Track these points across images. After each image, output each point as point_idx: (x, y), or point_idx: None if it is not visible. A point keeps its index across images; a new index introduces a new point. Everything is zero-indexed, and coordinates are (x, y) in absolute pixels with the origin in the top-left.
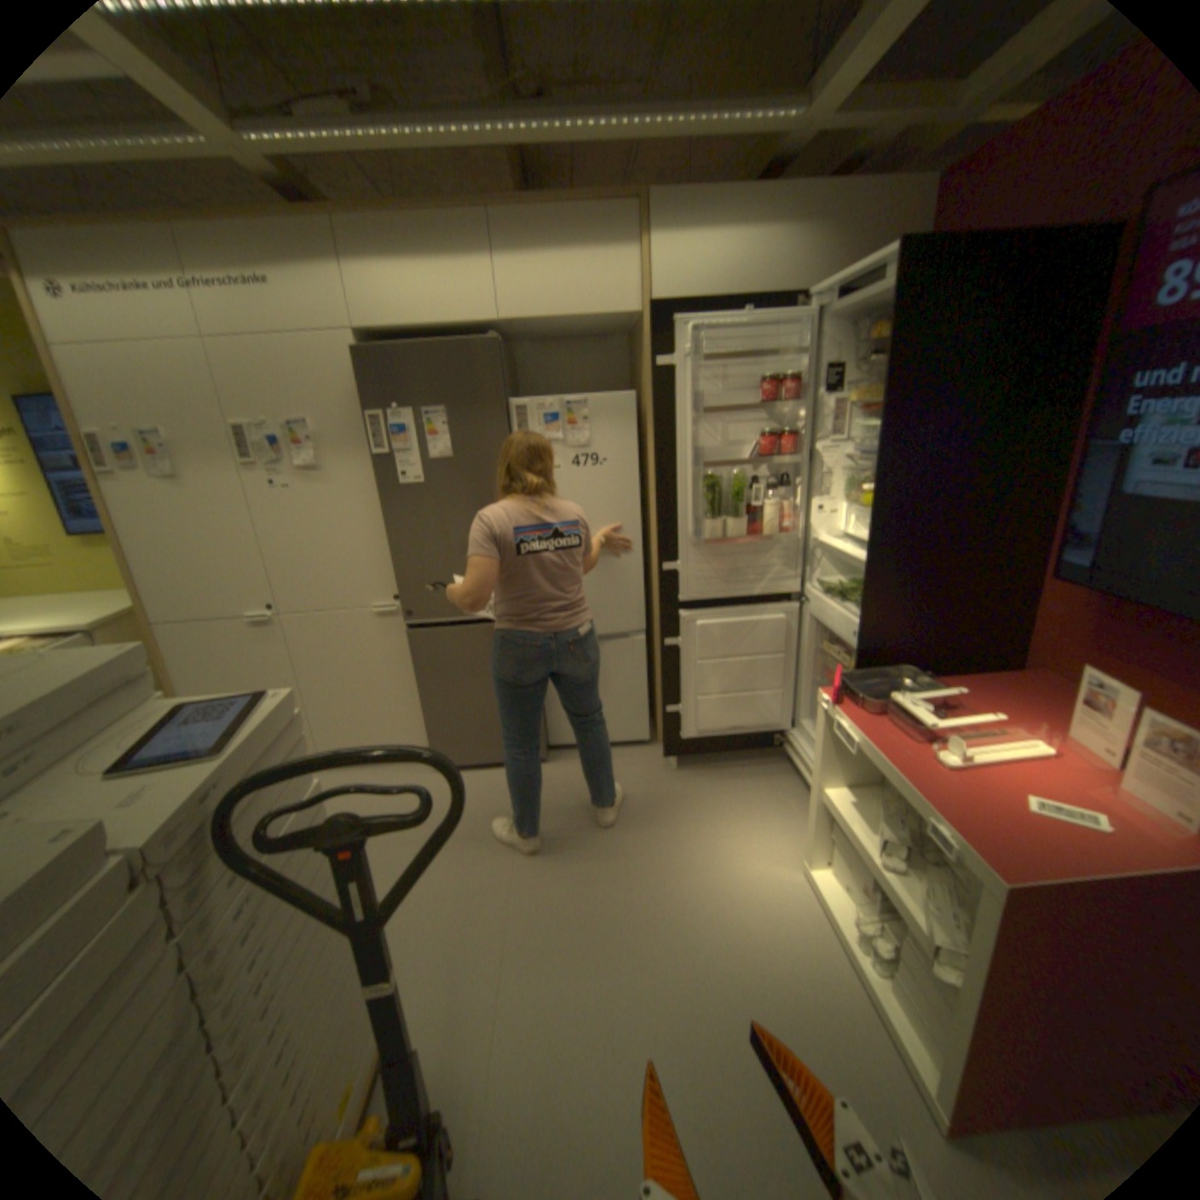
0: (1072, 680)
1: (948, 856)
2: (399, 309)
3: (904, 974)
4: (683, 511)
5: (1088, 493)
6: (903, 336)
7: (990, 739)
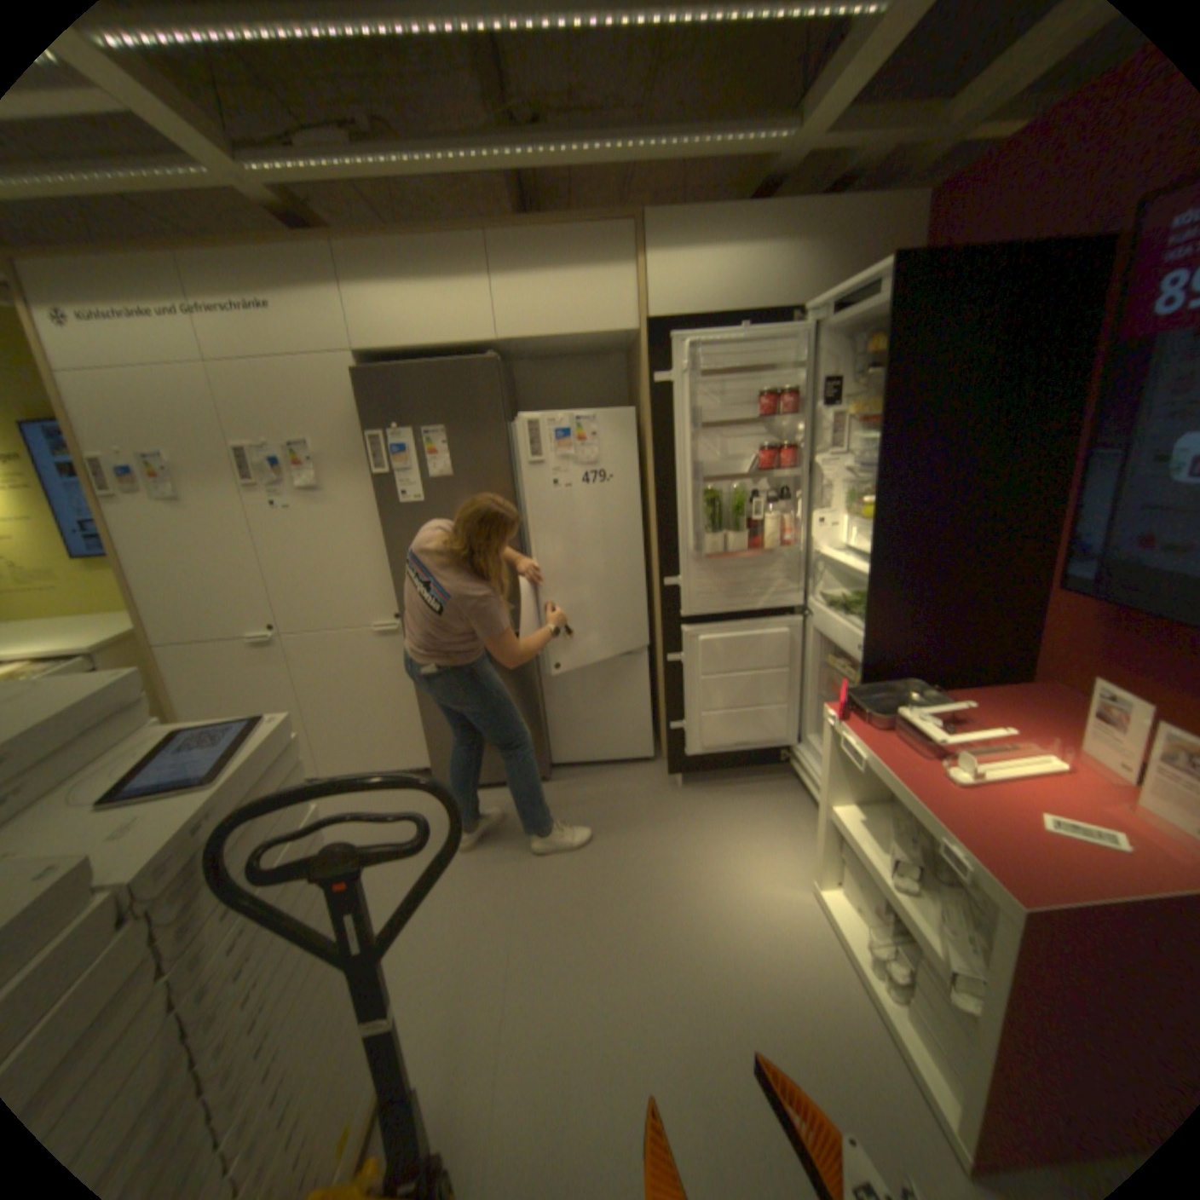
0: (1082, 692)
1: (962, 877)
2: (399, 331)
3: (920, 1001)
4: (683, 526)
5: (1093, 503)
6: (900, 349)
7: (1001, 755)
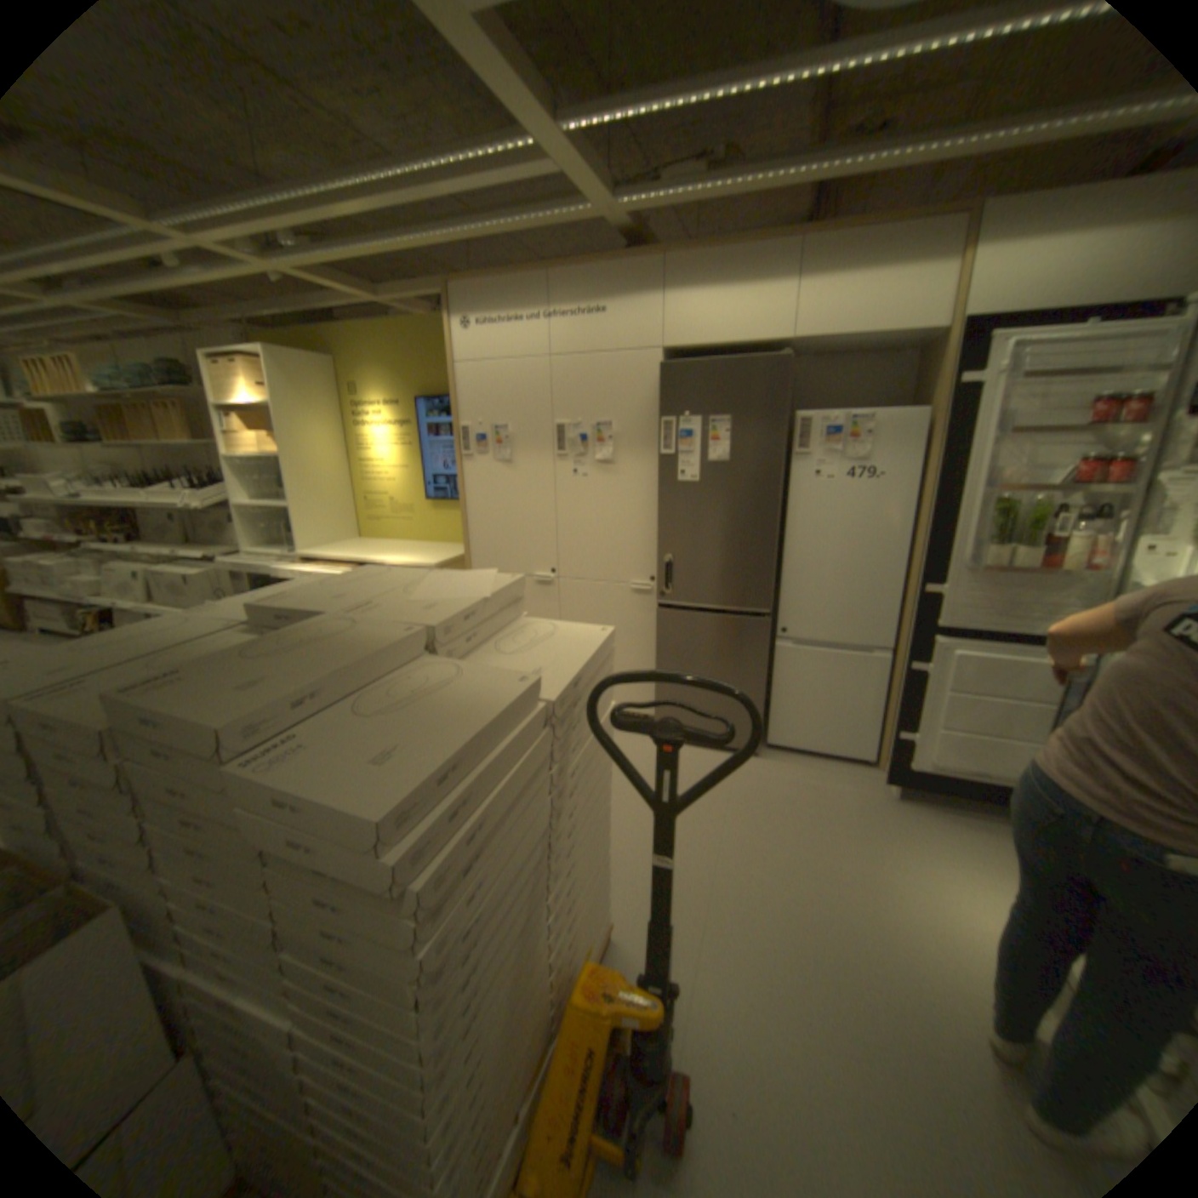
0: None
1: None
2: (705, 331)
3: None
4: (963, 534)
5: None
6: None
7: None
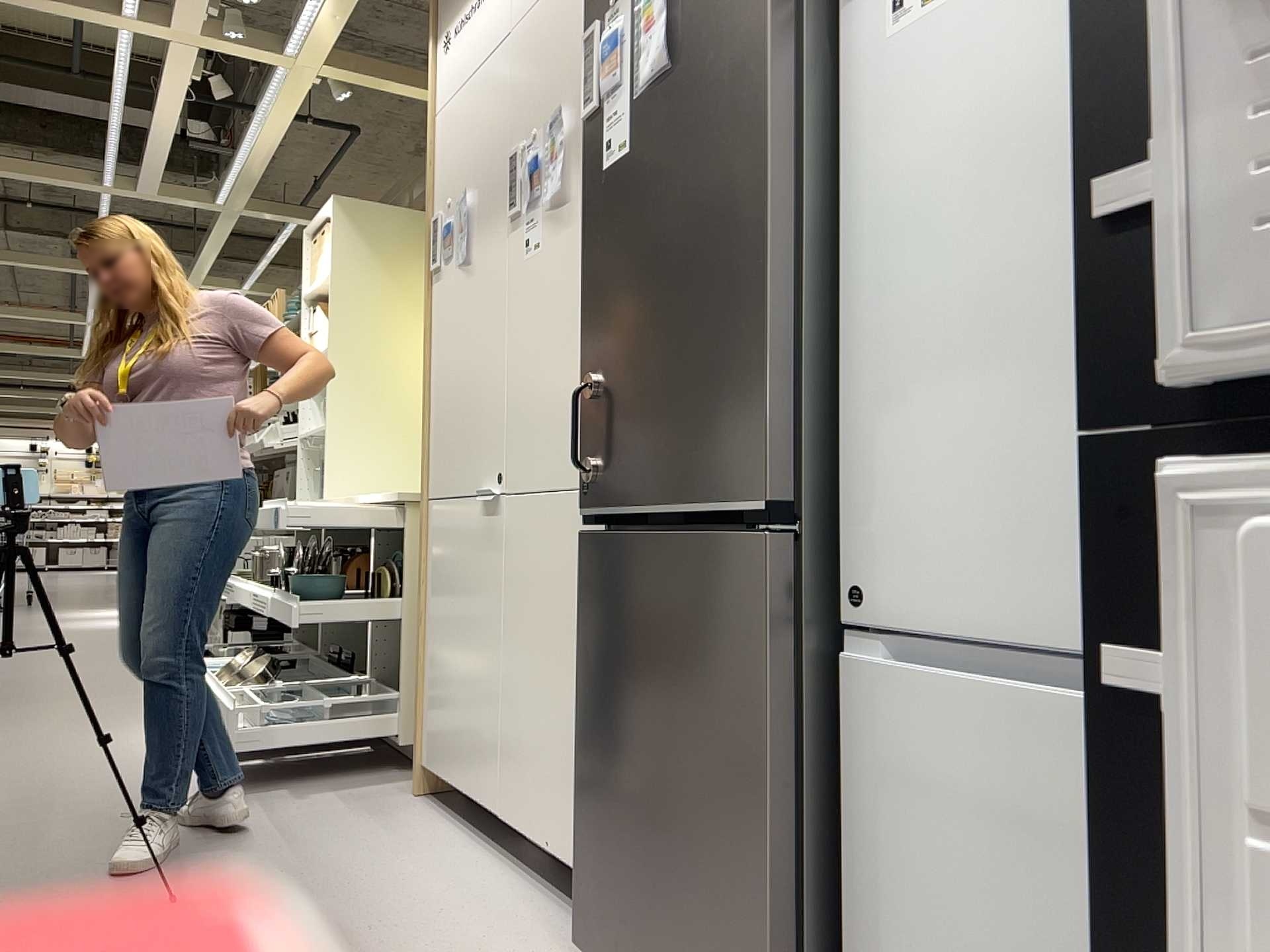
0: None
1: None
2: None
3: None
4: None
5: None
6: None
7: None
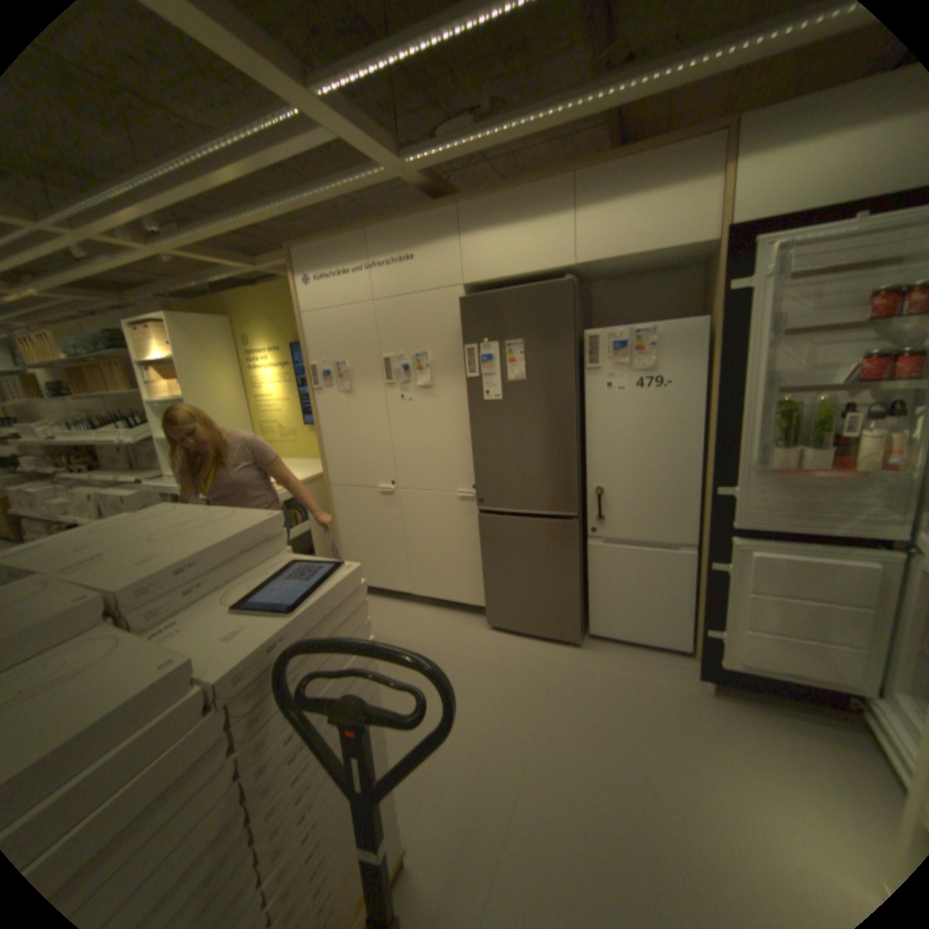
0: None
1: None
2: (497, 265)
3: None
4: (749, 437)
5: None
6: None
7: None
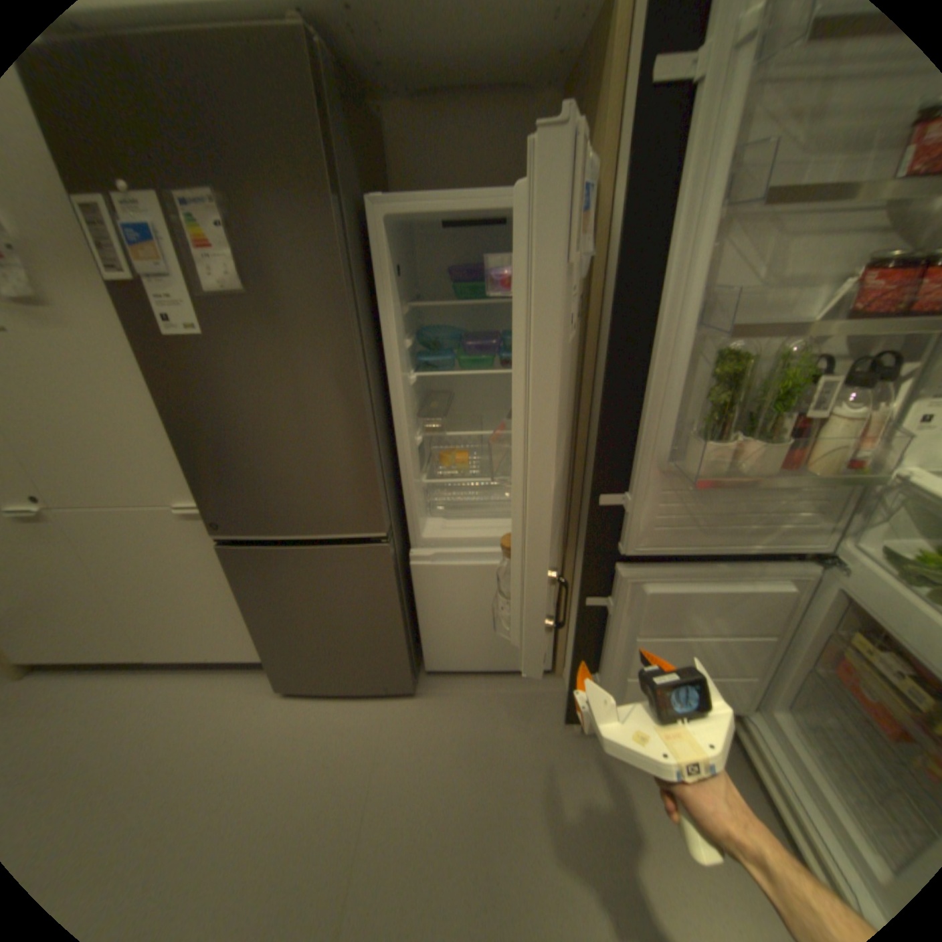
0: None
1: None
2: None
3: None
4: (656, 412)
5: None
6: None
7: None
